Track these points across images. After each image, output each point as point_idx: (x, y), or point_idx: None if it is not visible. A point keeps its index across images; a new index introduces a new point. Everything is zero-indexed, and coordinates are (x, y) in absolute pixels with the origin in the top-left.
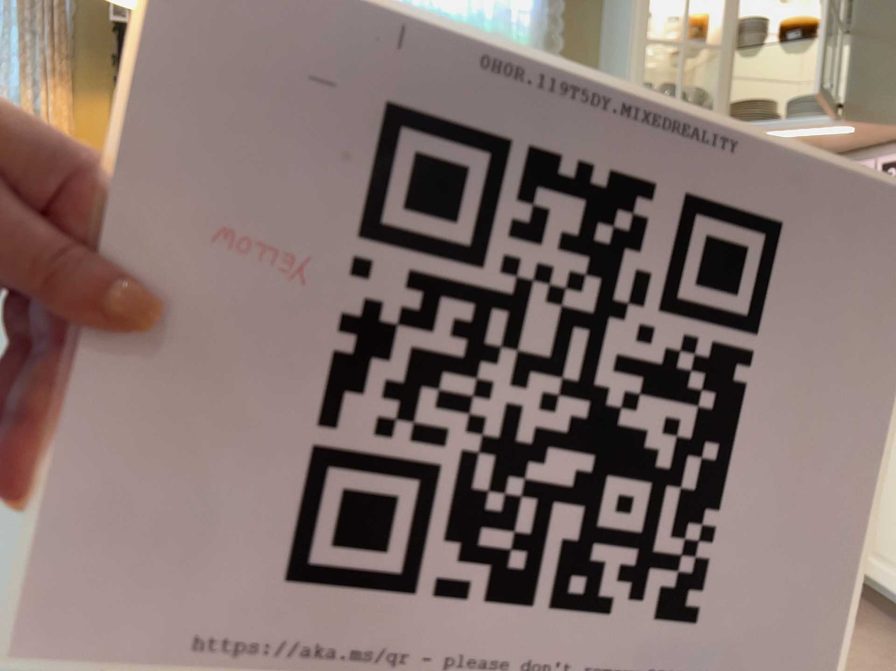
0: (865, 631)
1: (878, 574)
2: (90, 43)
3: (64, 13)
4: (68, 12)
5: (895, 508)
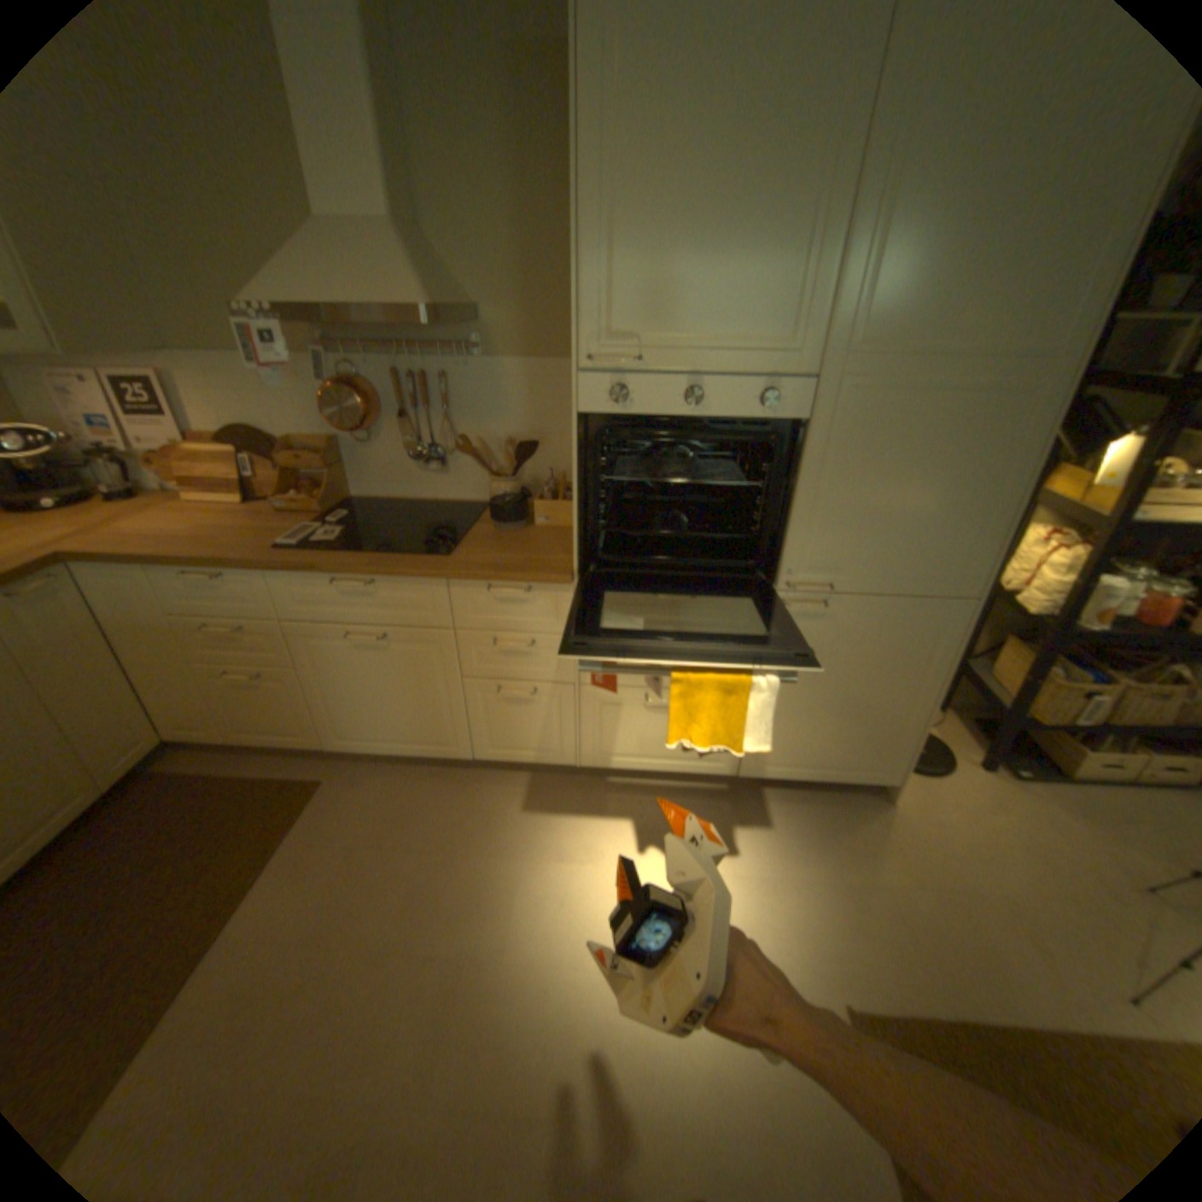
0: (358, 787)
1: (343, 748)
2: None
3: None
4: None
5: (339, 710)
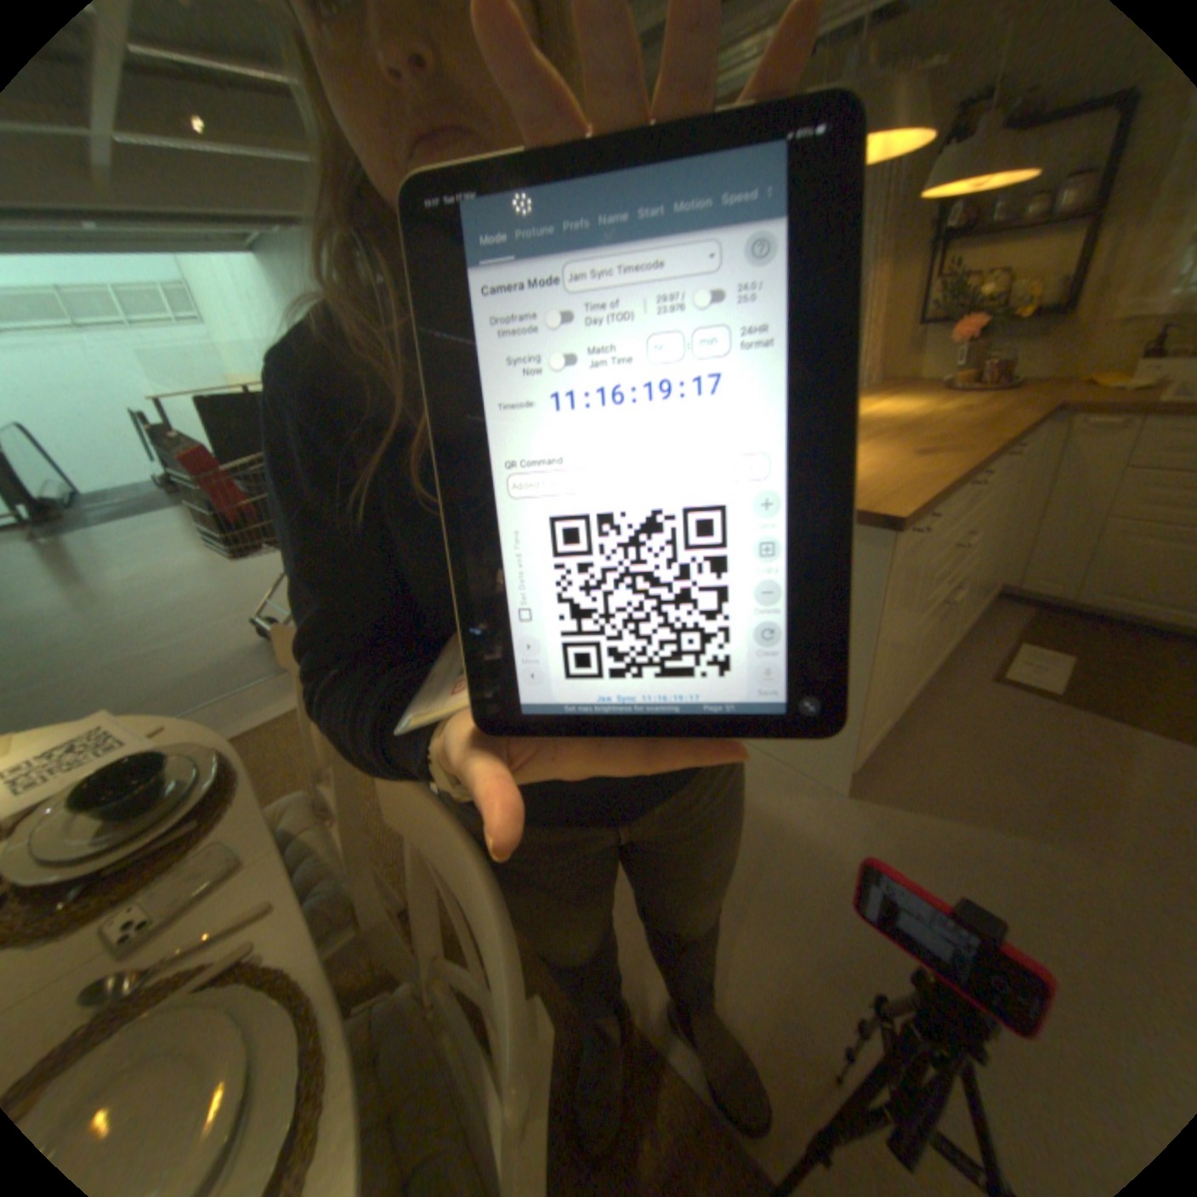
0: None
1: None
2: (910, 213)
3: (892, 193)
4: (896, 193)
5: None
